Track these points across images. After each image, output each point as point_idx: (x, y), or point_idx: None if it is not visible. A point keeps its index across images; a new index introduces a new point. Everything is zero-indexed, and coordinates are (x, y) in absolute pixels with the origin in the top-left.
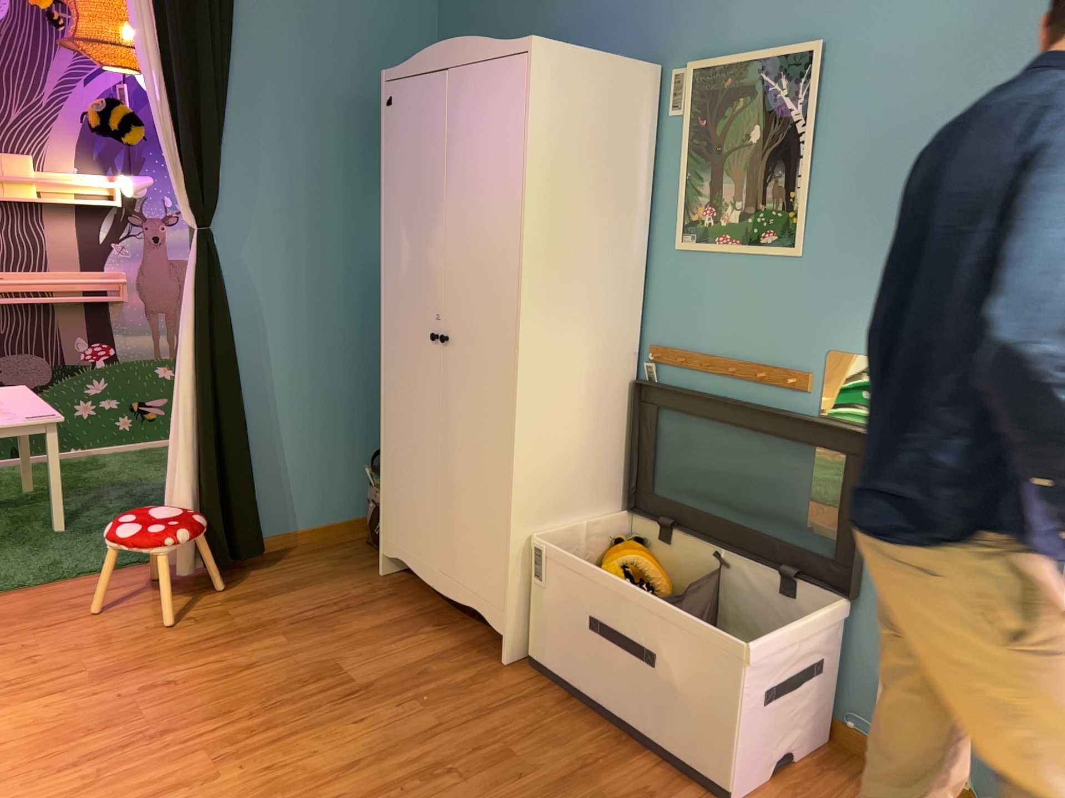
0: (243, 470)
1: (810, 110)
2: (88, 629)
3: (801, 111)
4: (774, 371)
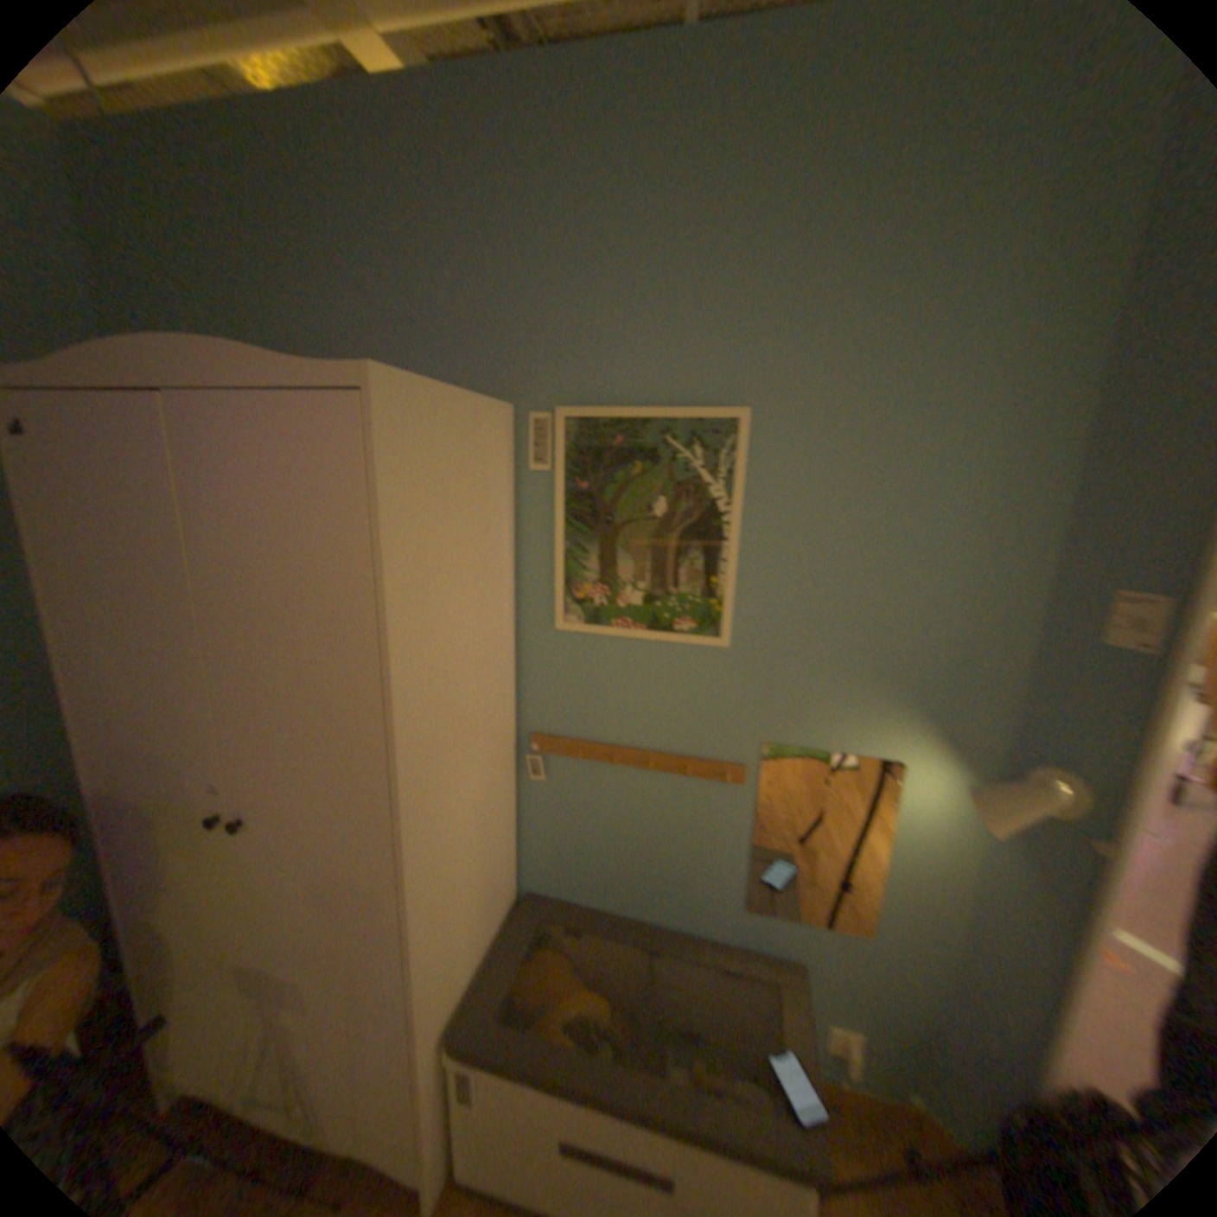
0: None
1: (736, 487)
2: None
3: (723, 486)
4: (699, 765)
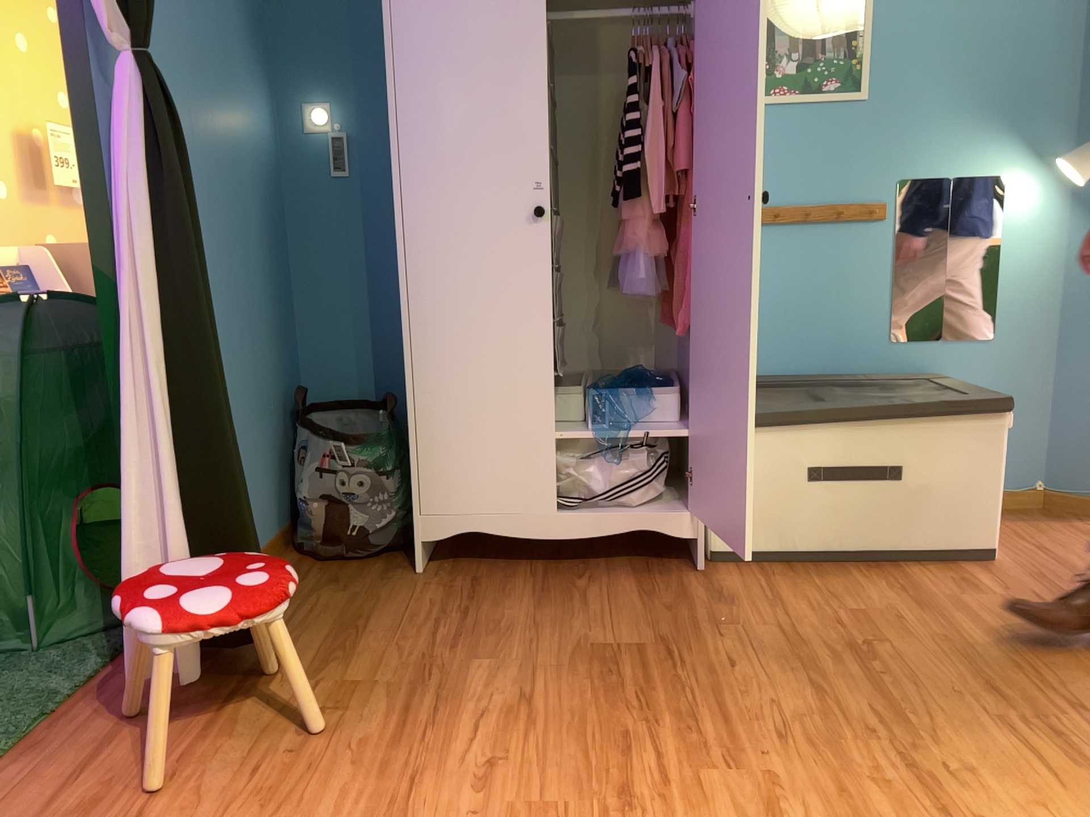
0: (240, 472)
1: None
2: (192, 808)
3: None
4: (849, 208)
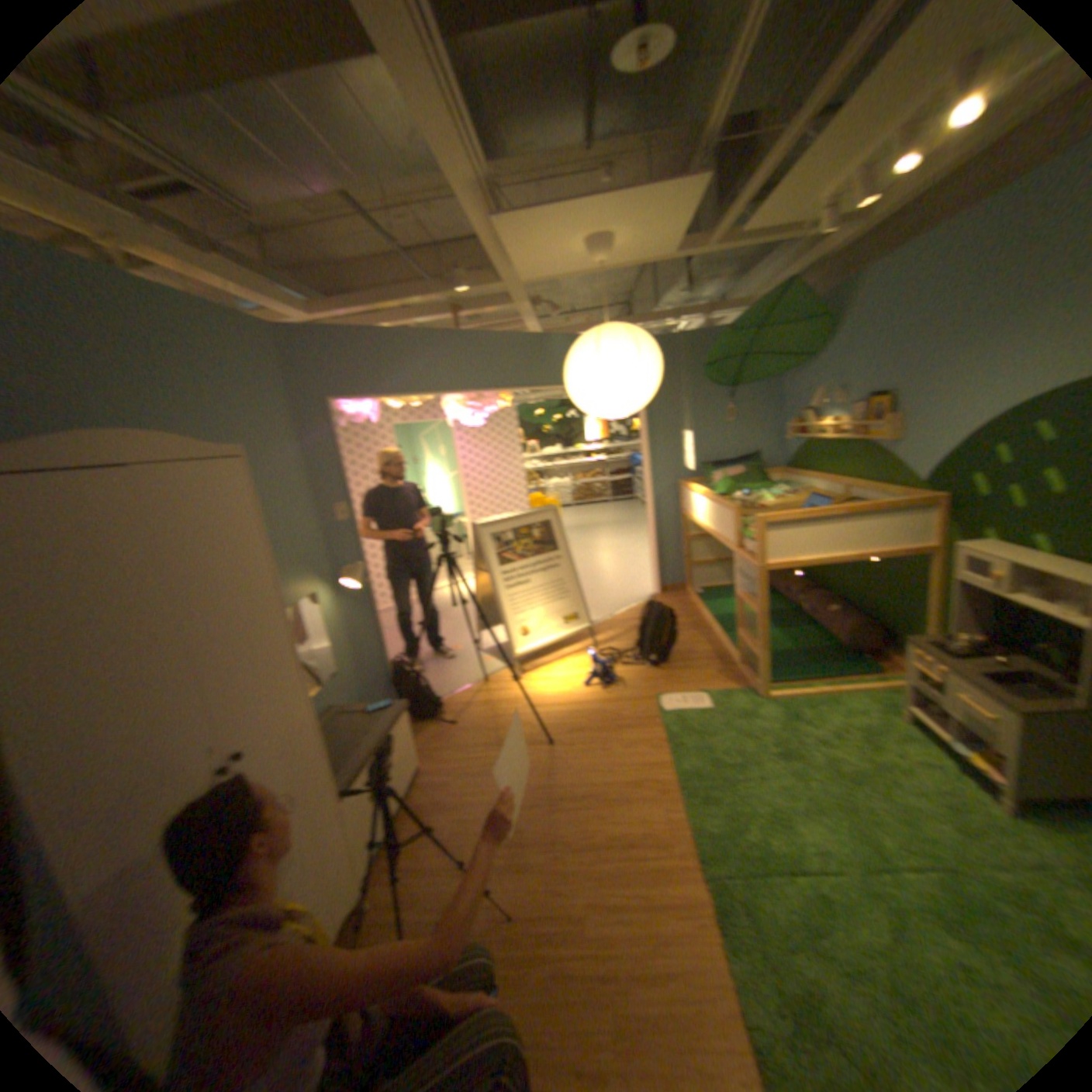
0: None
1: None
2: None
3: None
4: None
